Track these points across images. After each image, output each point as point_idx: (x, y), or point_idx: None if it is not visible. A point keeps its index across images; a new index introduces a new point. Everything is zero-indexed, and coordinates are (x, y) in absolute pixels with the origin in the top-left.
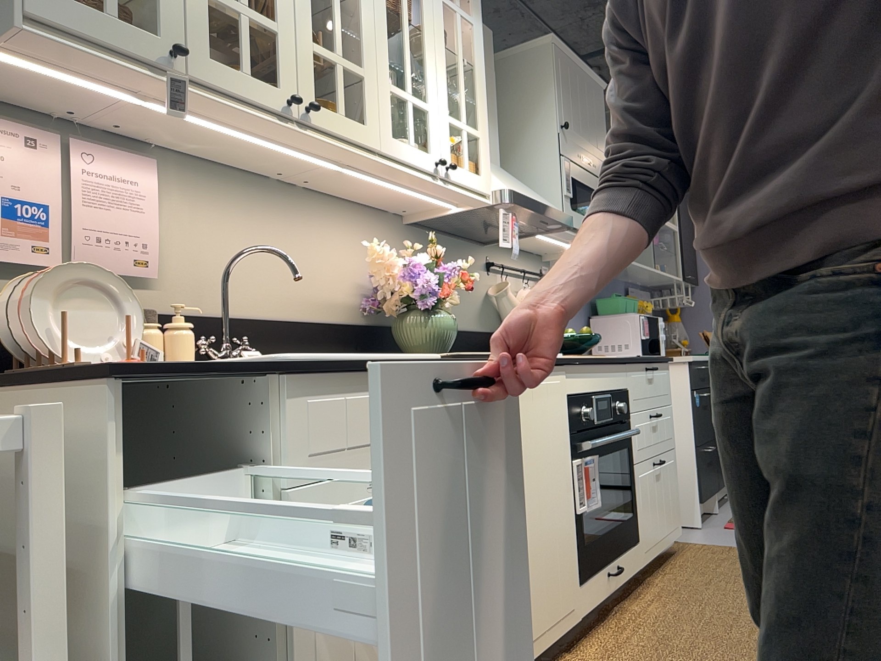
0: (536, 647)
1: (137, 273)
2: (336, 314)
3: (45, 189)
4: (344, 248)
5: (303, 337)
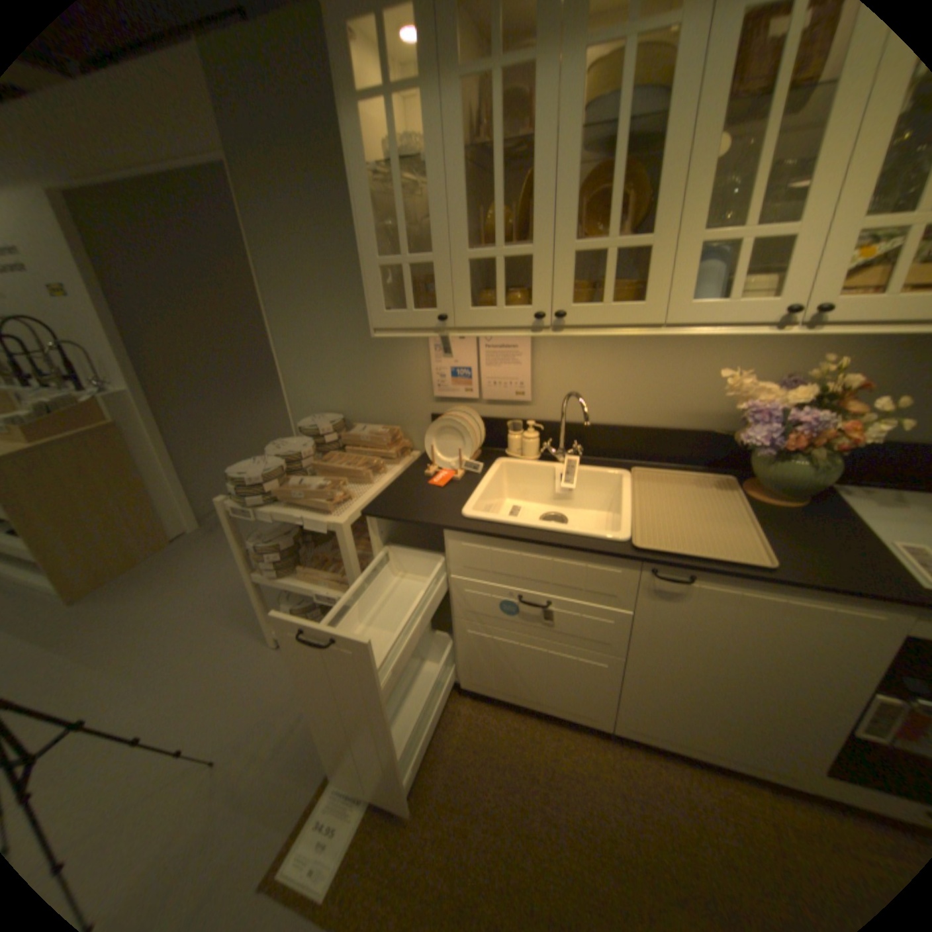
0: (704, 757)
1: (519, 399)
2: (704, 422)
3: (469, 360)
4: (734, 361)
5: (653, 440)
